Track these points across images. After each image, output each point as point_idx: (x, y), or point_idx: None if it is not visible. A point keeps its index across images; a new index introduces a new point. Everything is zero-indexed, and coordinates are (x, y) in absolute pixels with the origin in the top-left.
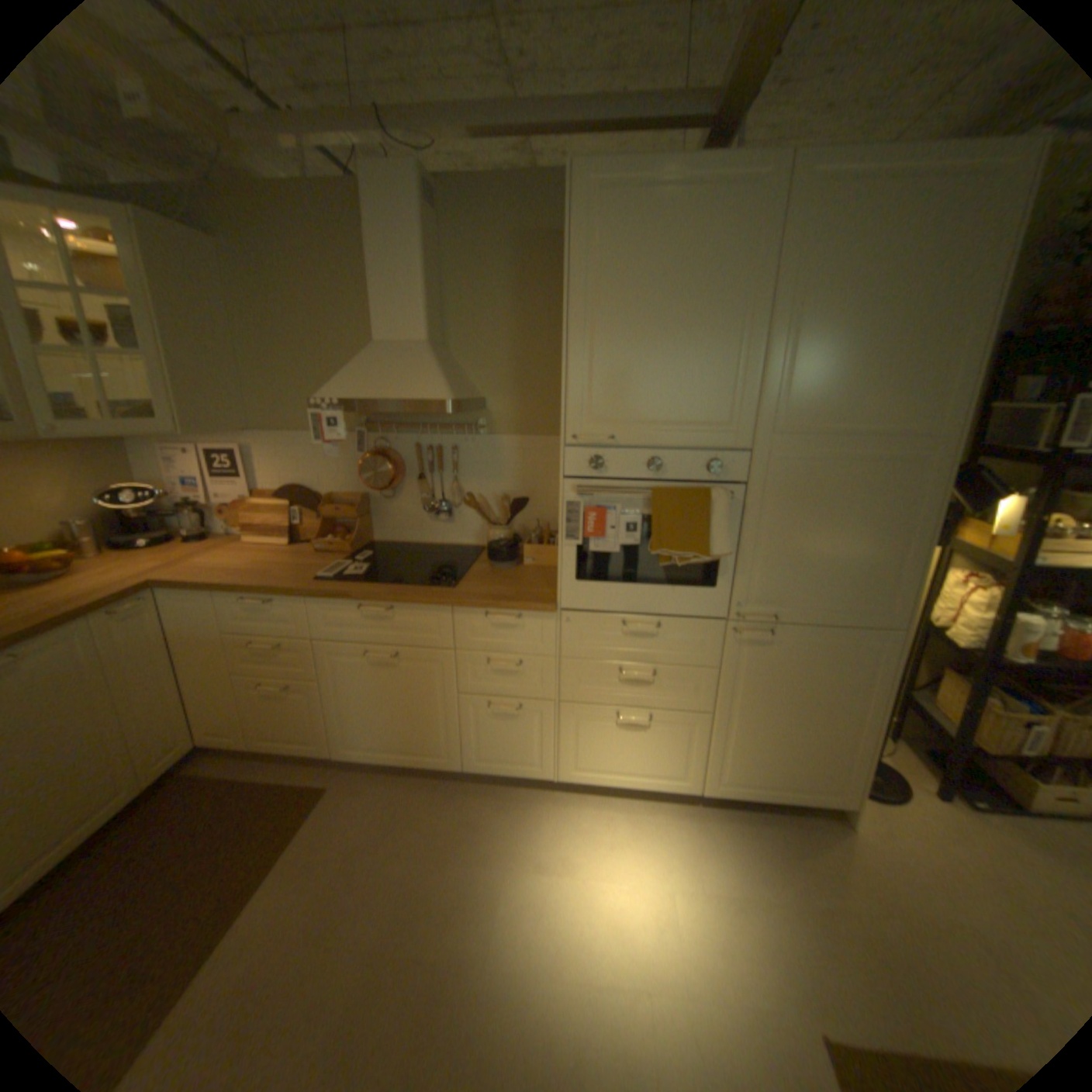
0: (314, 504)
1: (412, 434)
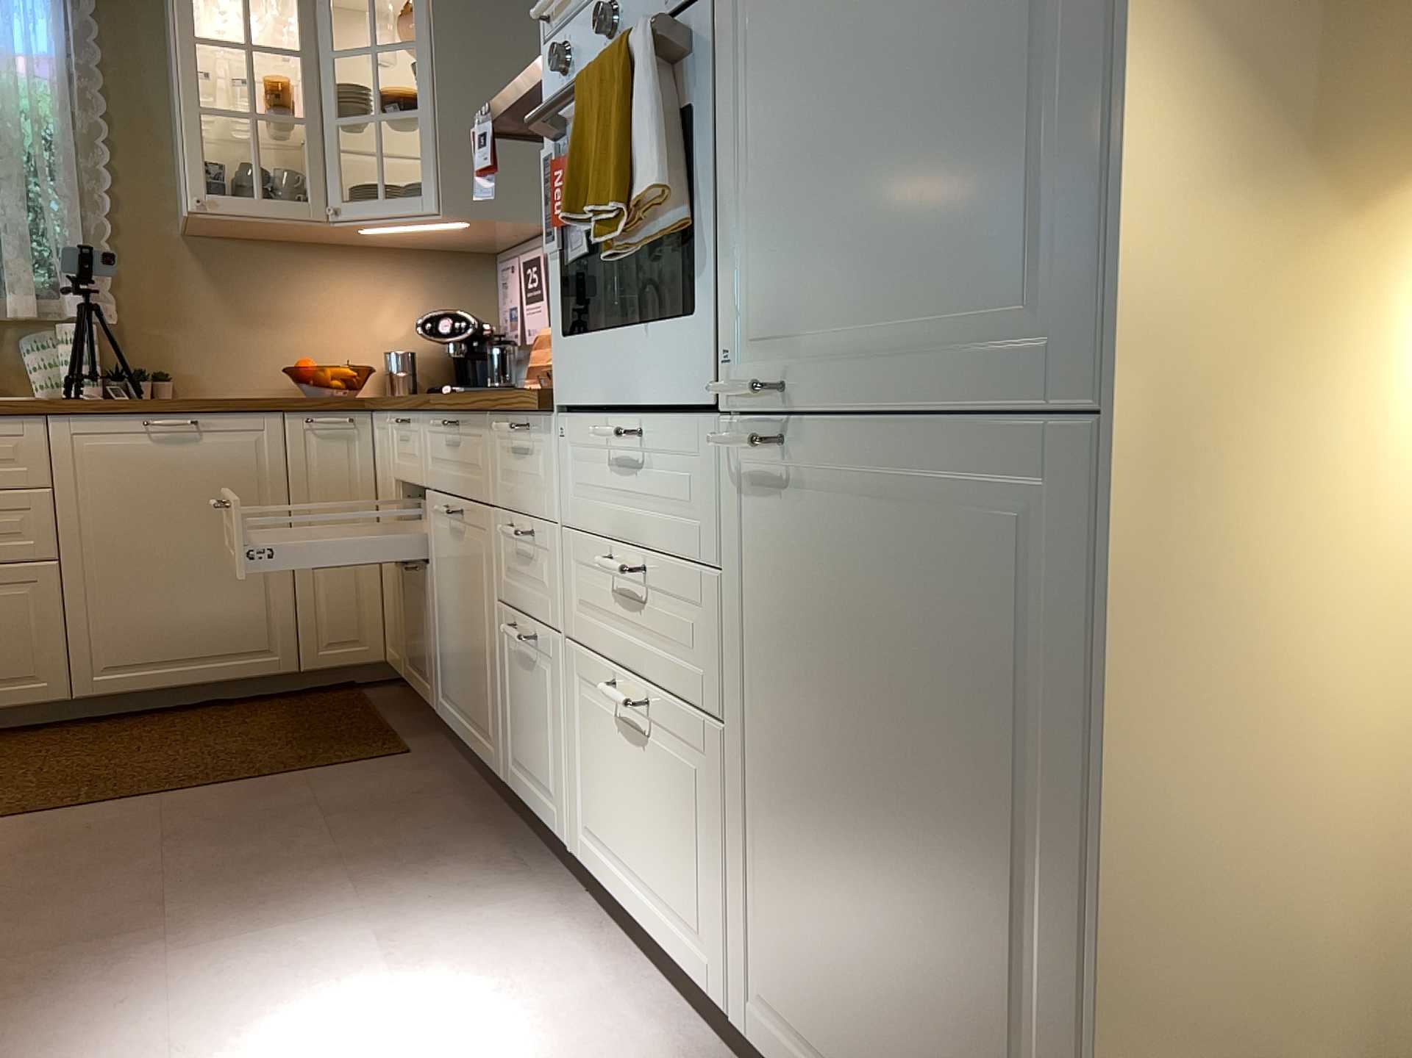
0: None
1: None
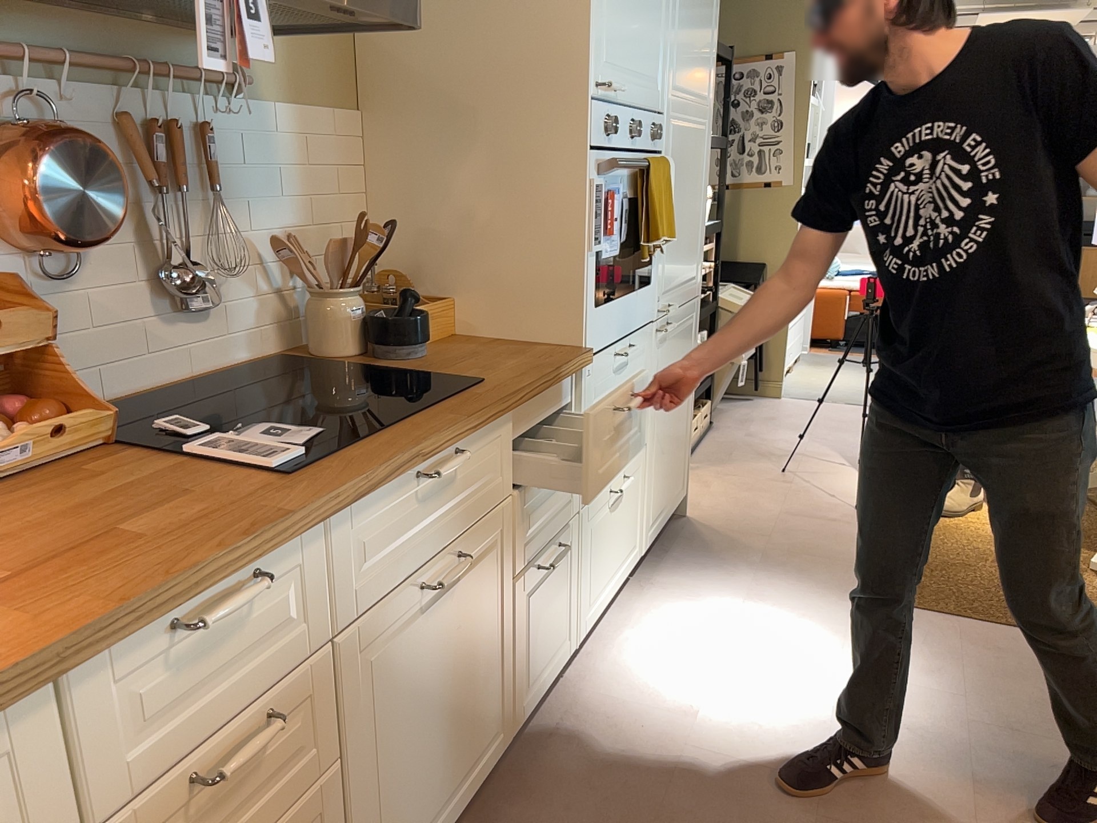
0: None
1: (100, 85)
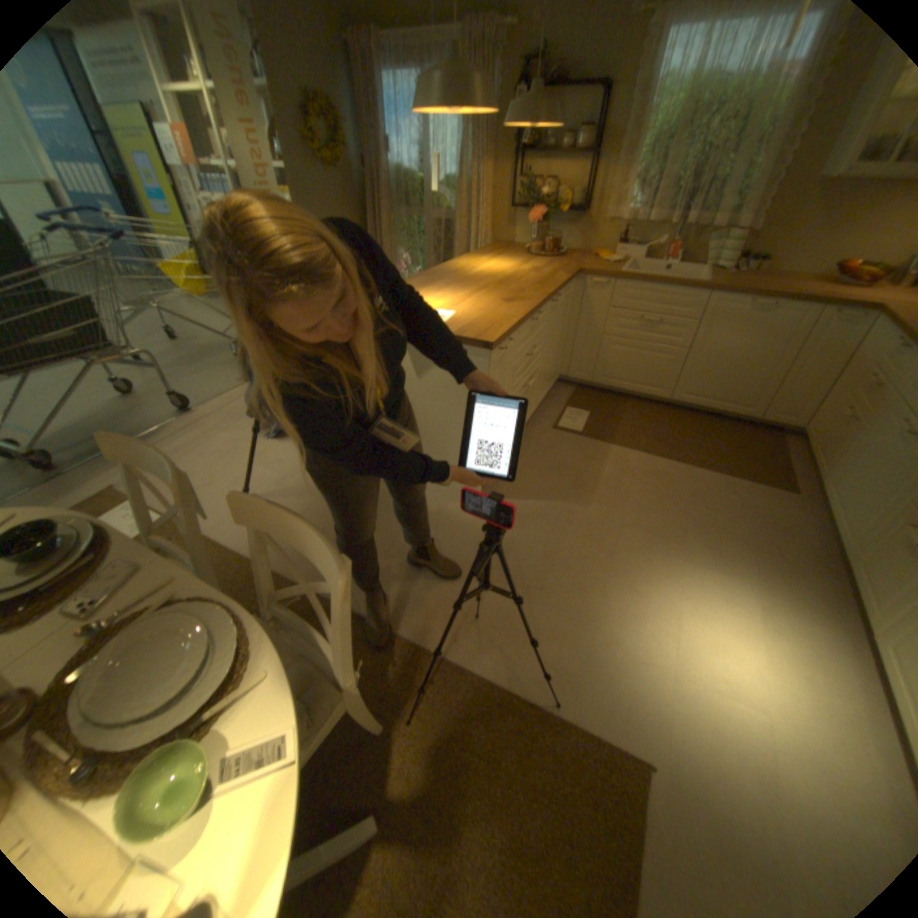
0: None
1: None
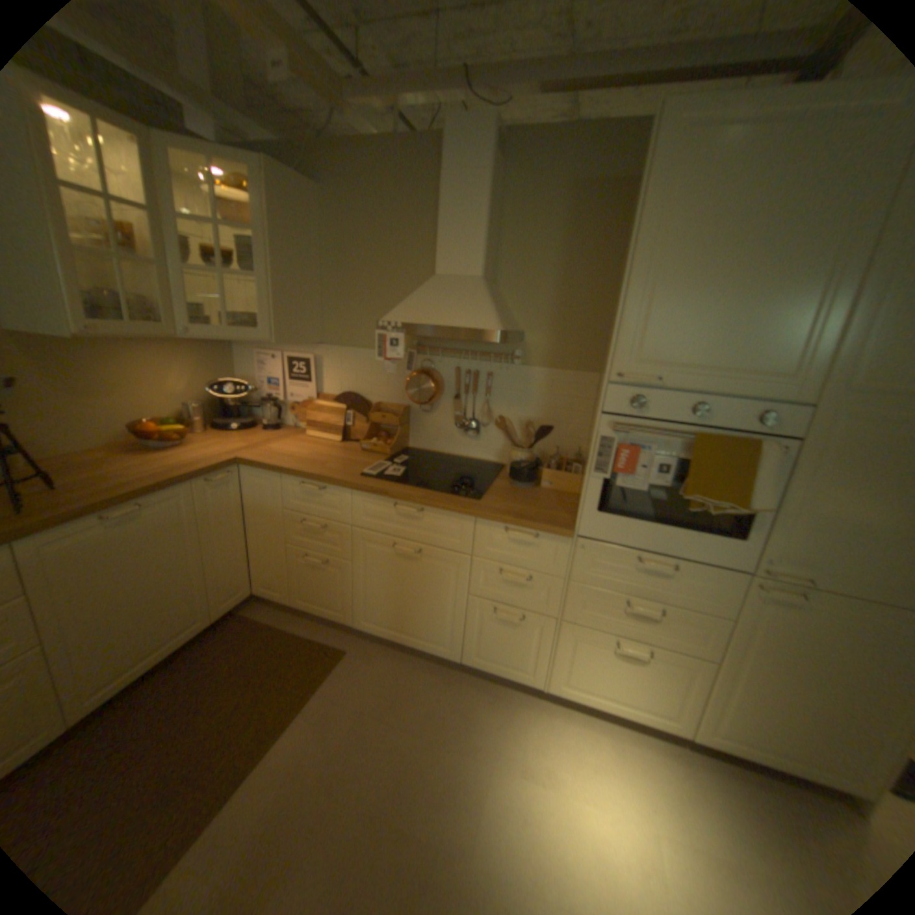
0: (364, 410)
1: (454, 358)
